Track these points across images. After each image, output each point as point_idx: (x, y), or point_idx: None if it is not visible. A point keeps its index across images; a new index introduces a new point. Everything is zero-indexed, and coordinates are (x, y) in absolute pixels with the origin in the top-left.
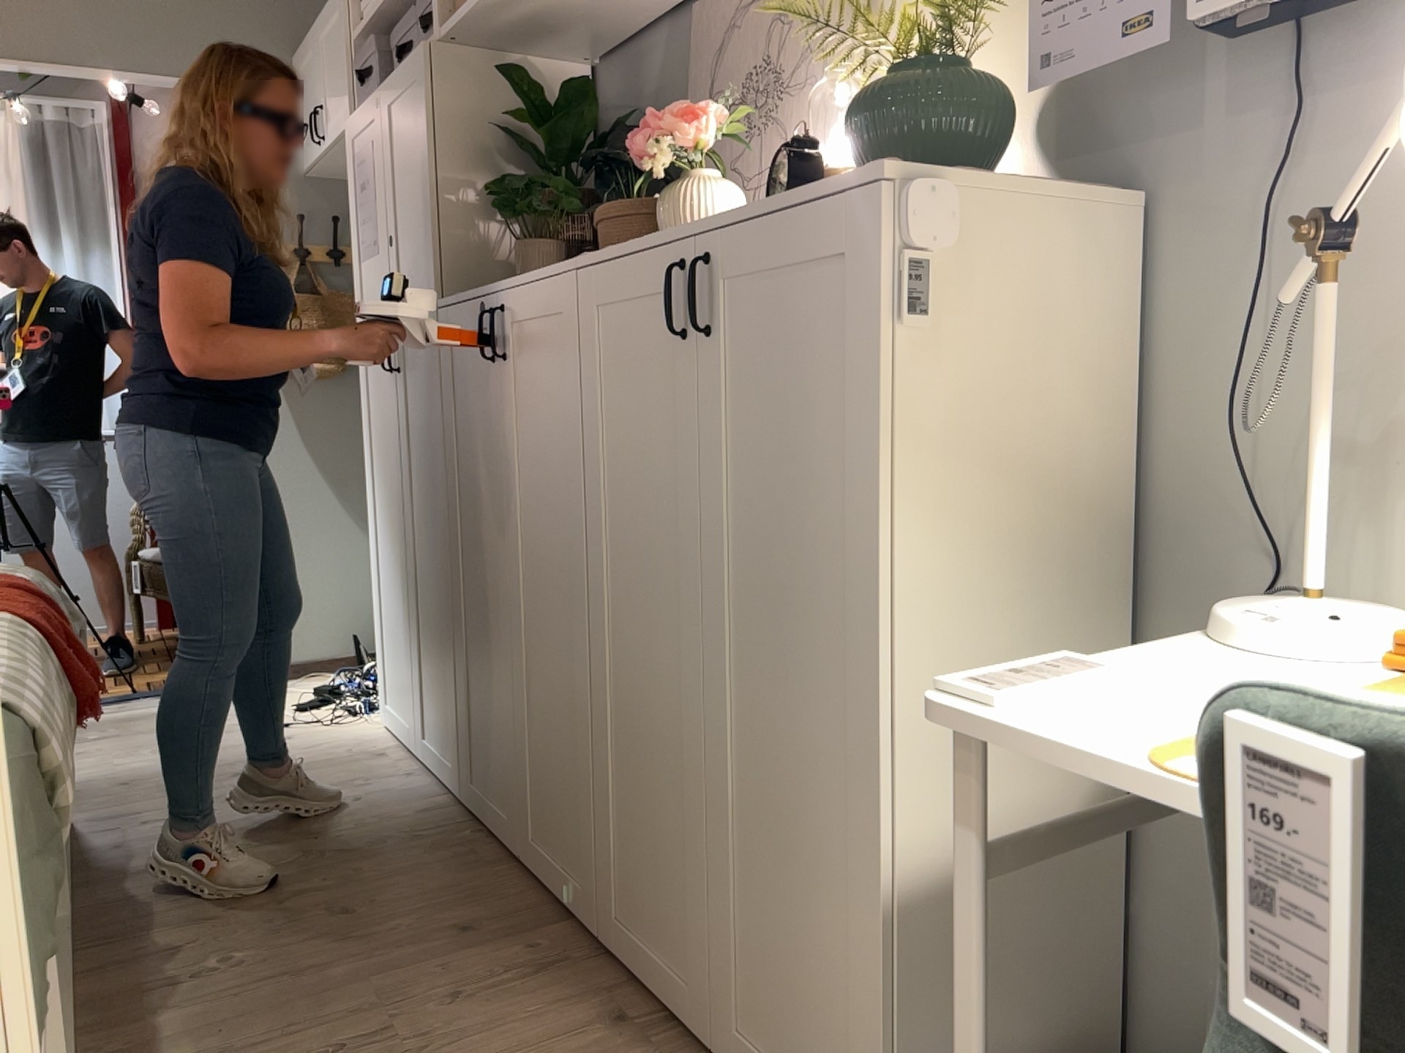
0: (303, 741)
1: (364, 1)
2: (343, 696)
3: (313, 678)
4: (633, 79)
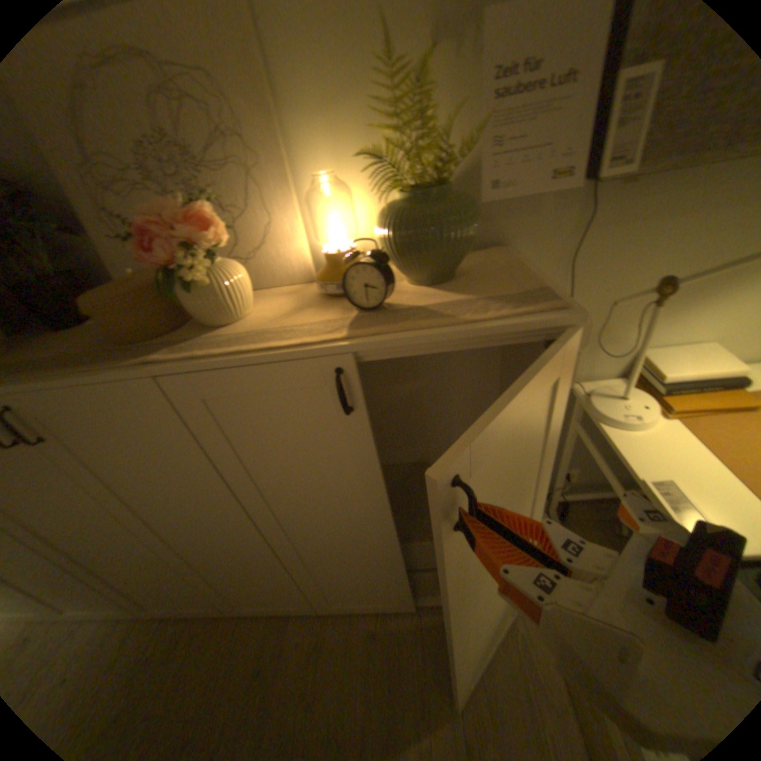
0: None
1: None
2: None
3: None
4: None
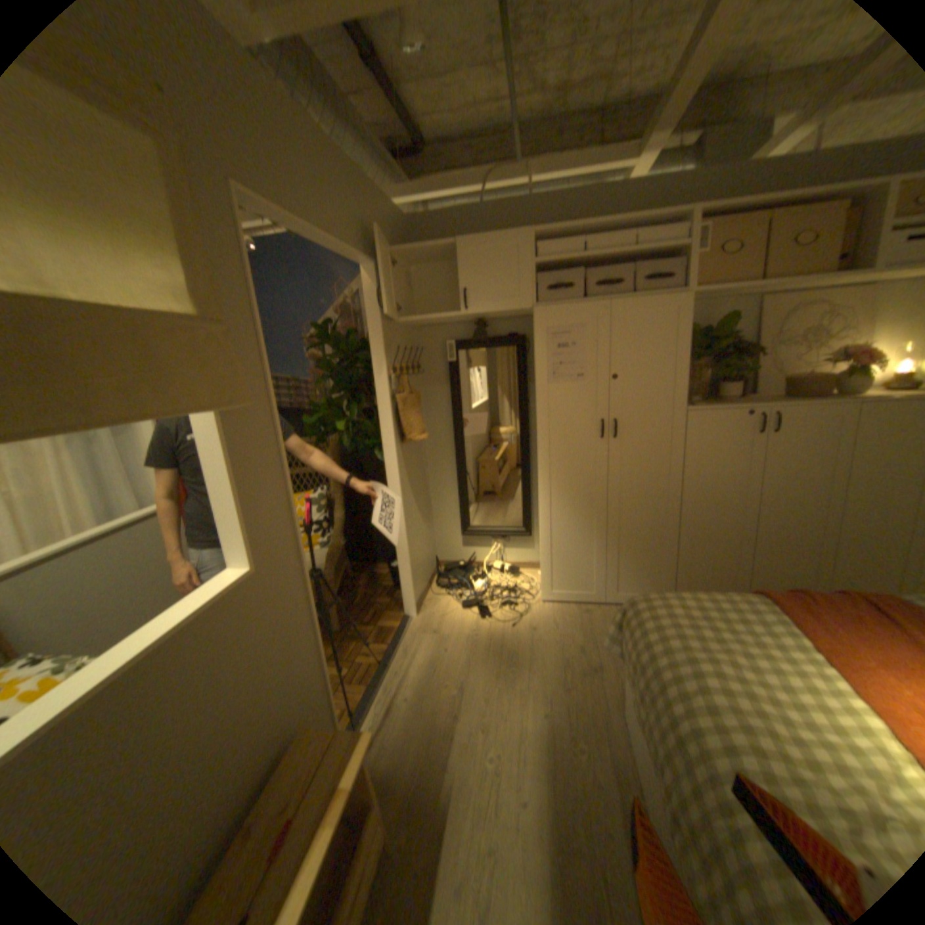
0: (543, 626)
1: (536, 243)
2: (477, 603)
3: (428, 605)
4: (705, 315)
